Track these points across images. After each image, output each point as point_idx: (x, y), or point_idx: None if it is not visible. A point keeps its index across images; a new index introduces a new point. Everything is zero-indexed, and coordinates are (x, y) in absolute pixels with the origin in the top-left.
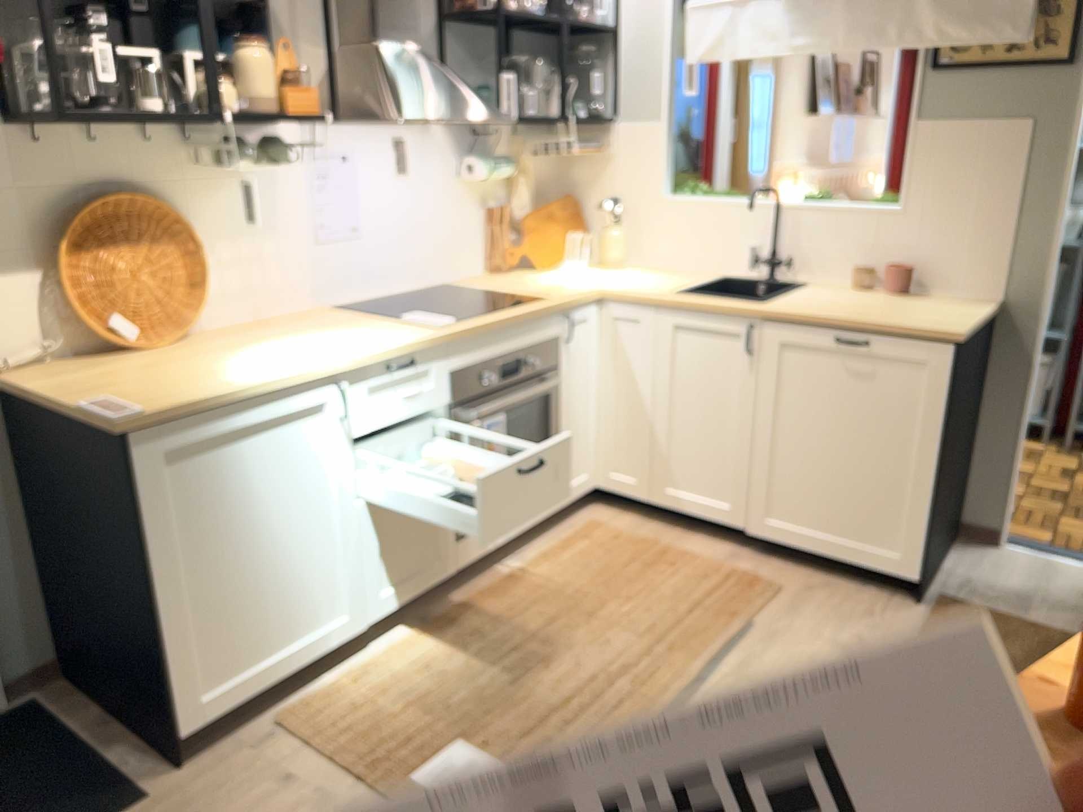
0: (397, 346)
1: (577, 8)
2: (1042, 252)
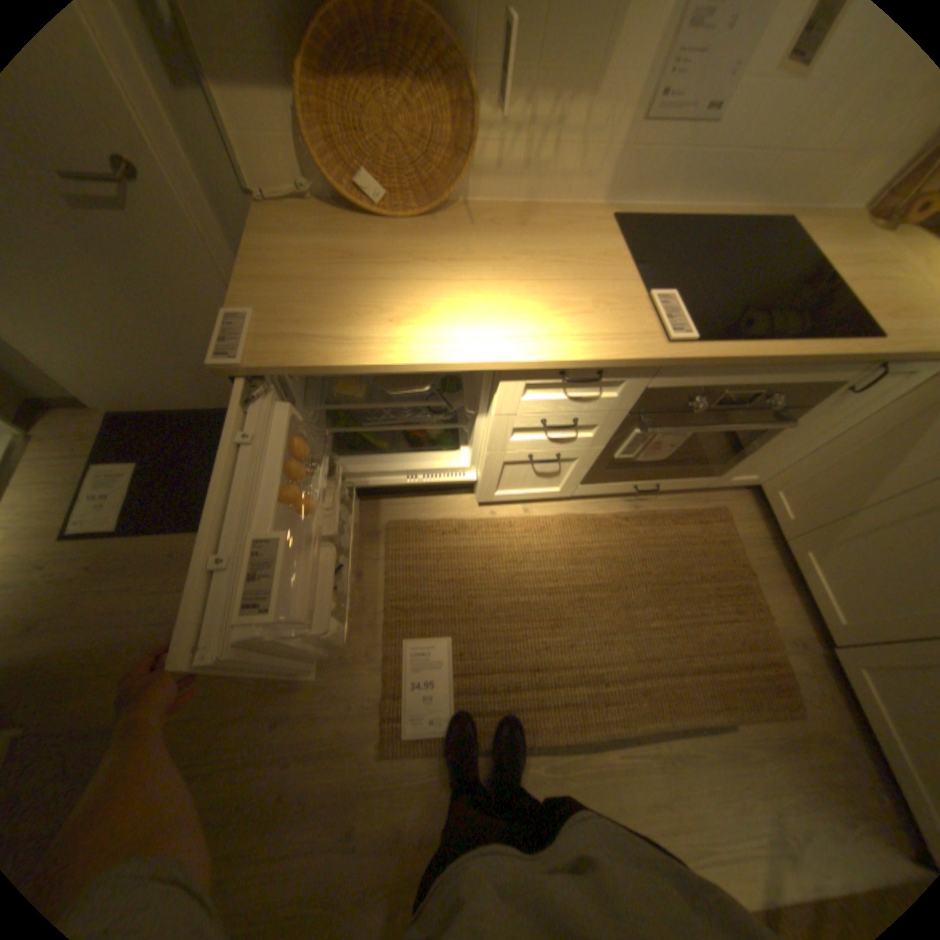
0: (583, 359)
1: None
2: None
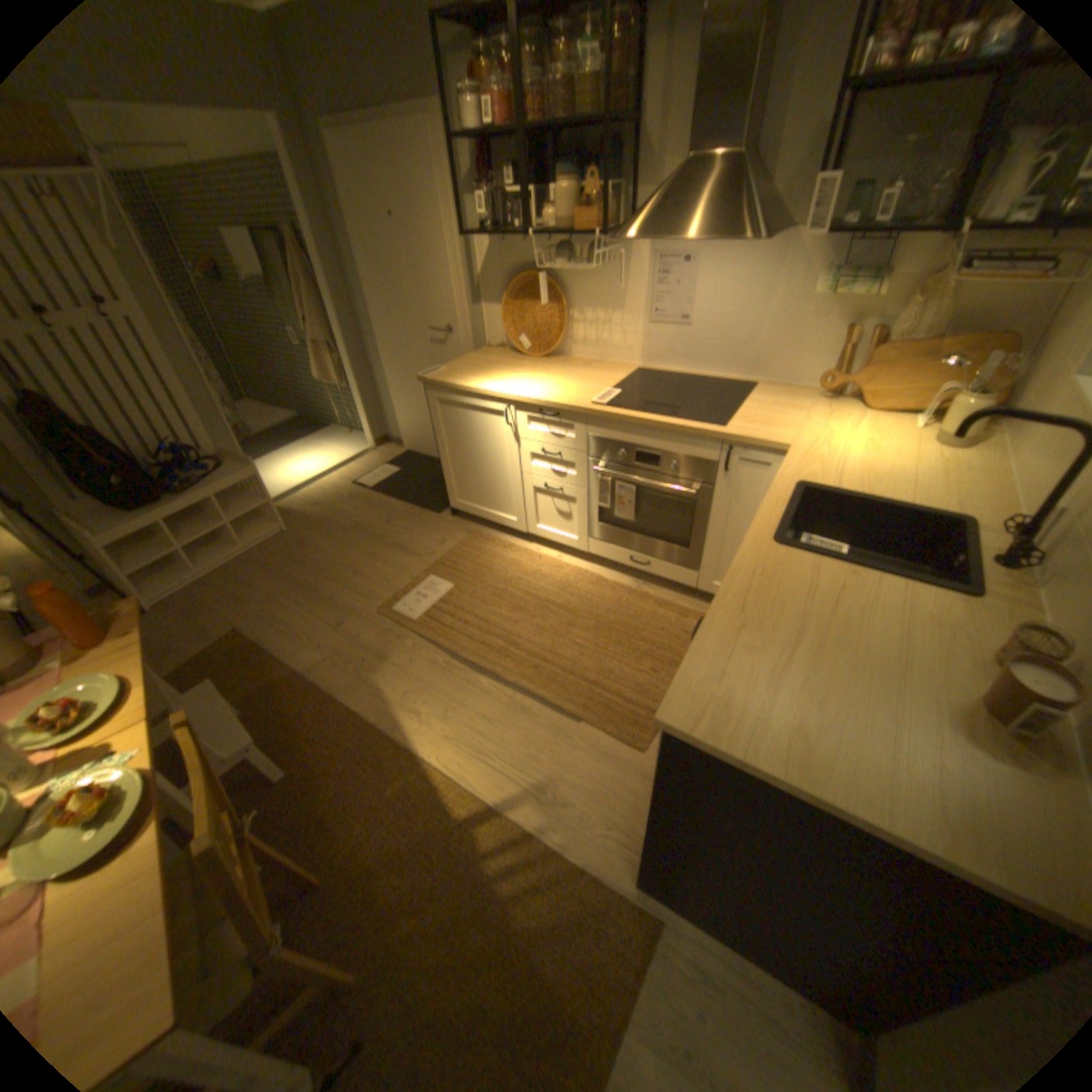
0: (543, 401)
1: None
2: None
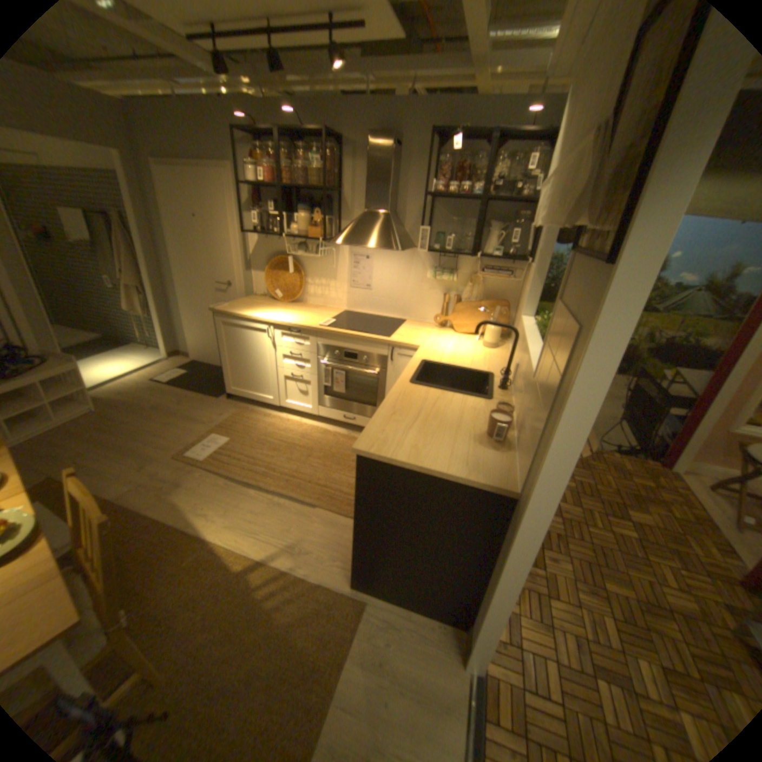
0: (290, 323)
1: (520, 187)
2: (537, 476)
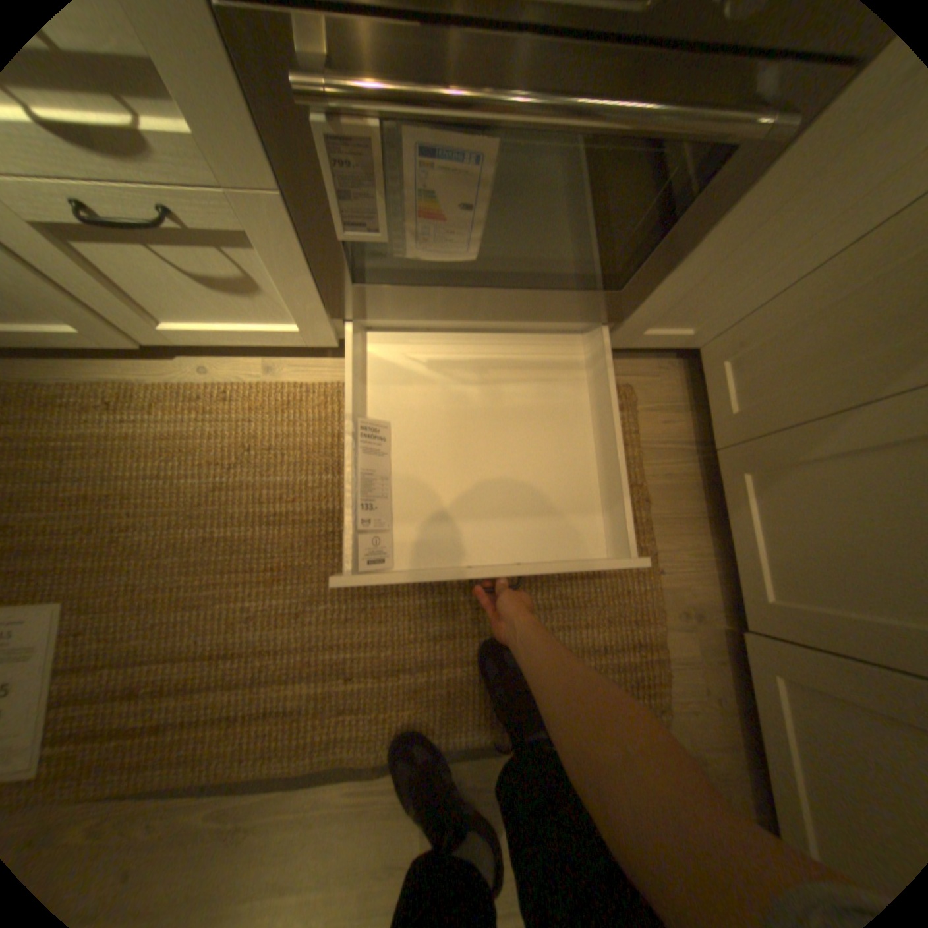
0: None
1: None
2: None
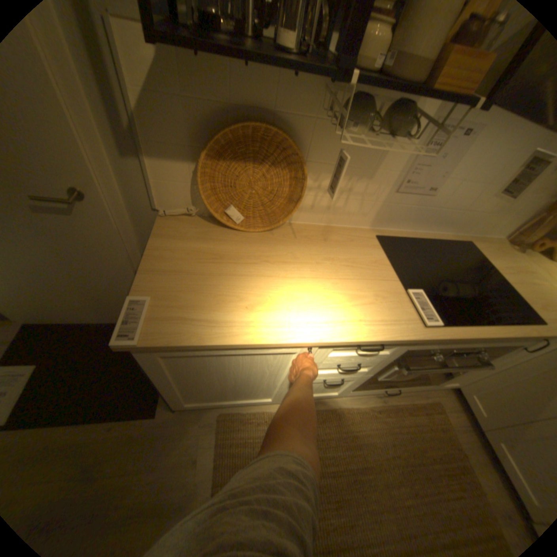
0: (375, 340)
1: None
2: None
